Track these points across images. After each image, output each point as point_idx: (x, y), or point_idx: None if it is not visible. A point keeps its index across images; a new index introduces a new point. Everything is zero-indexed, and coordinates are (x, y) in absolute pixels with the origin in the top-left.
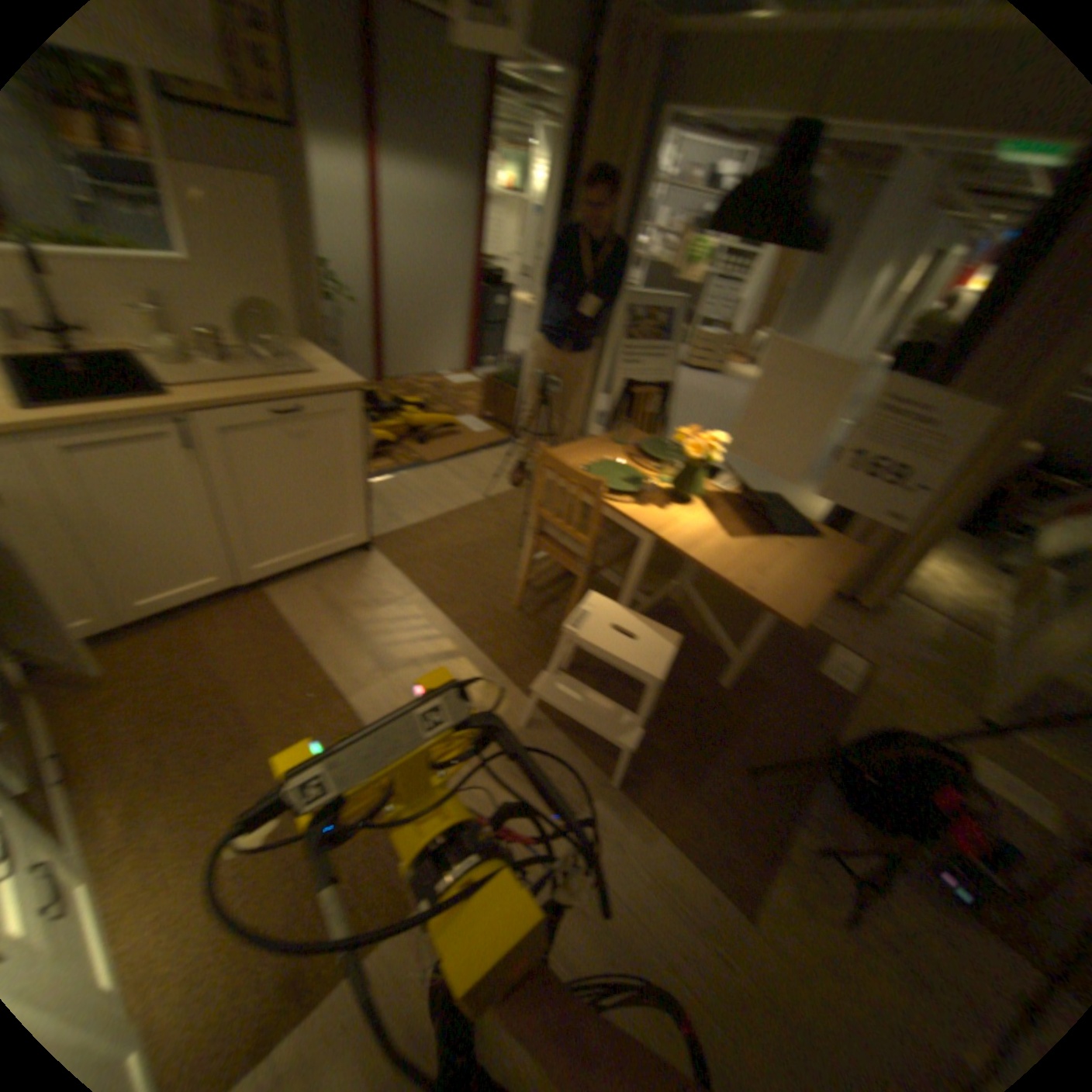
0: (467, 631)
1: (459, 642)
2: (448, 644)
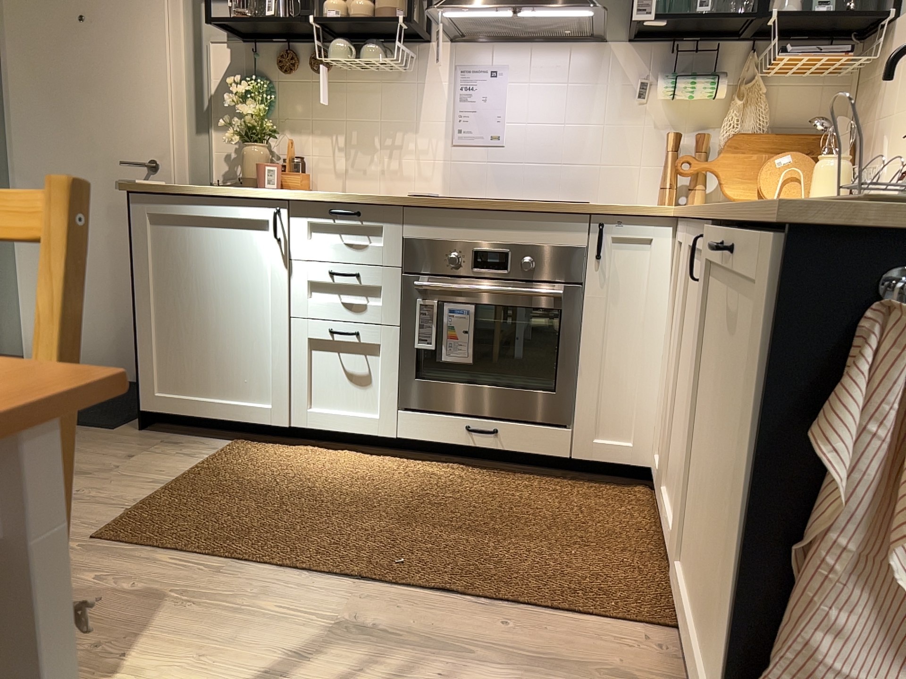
0: None
1: None
2: None
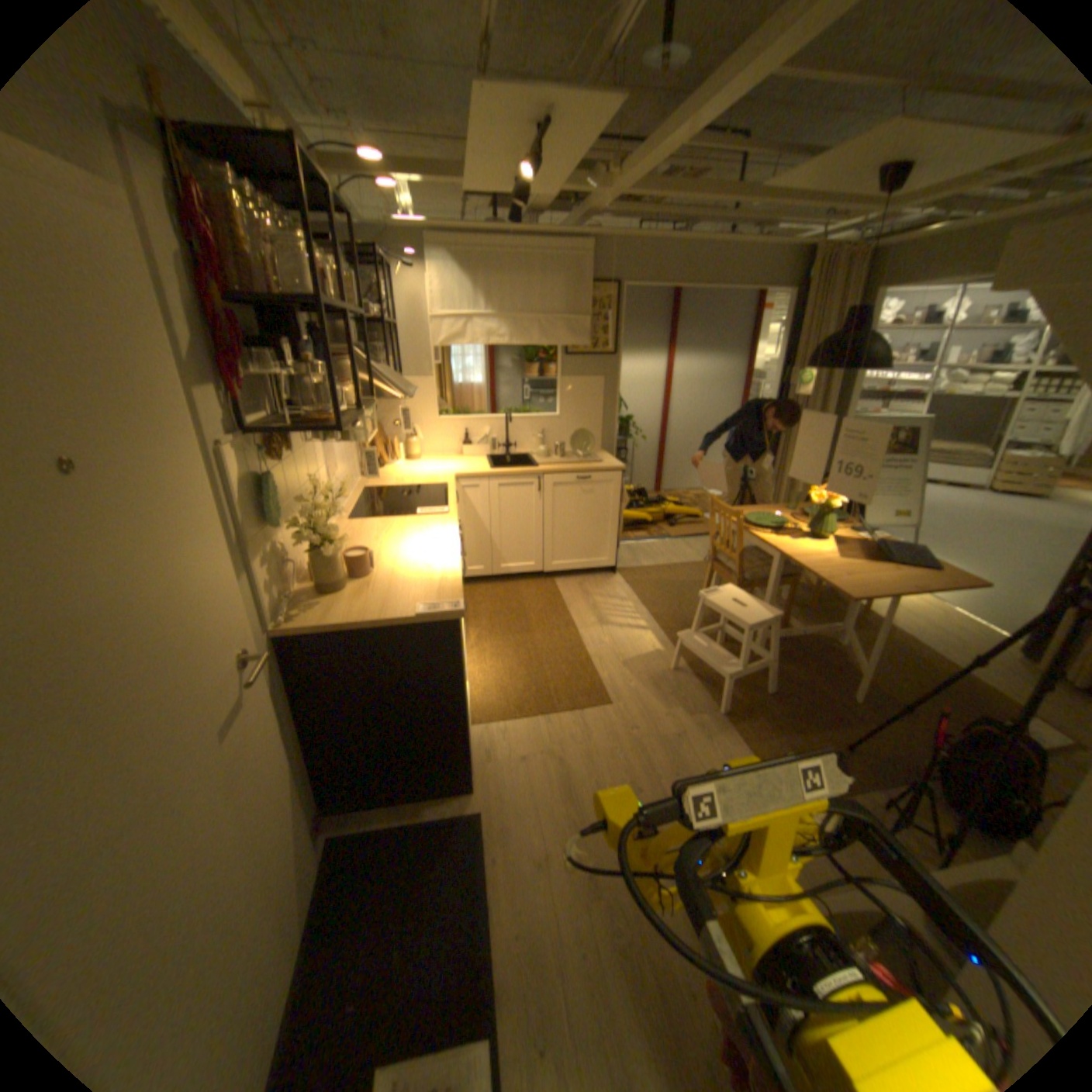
0: (655, 619)
1: (648, 623)
2: (640, 622)
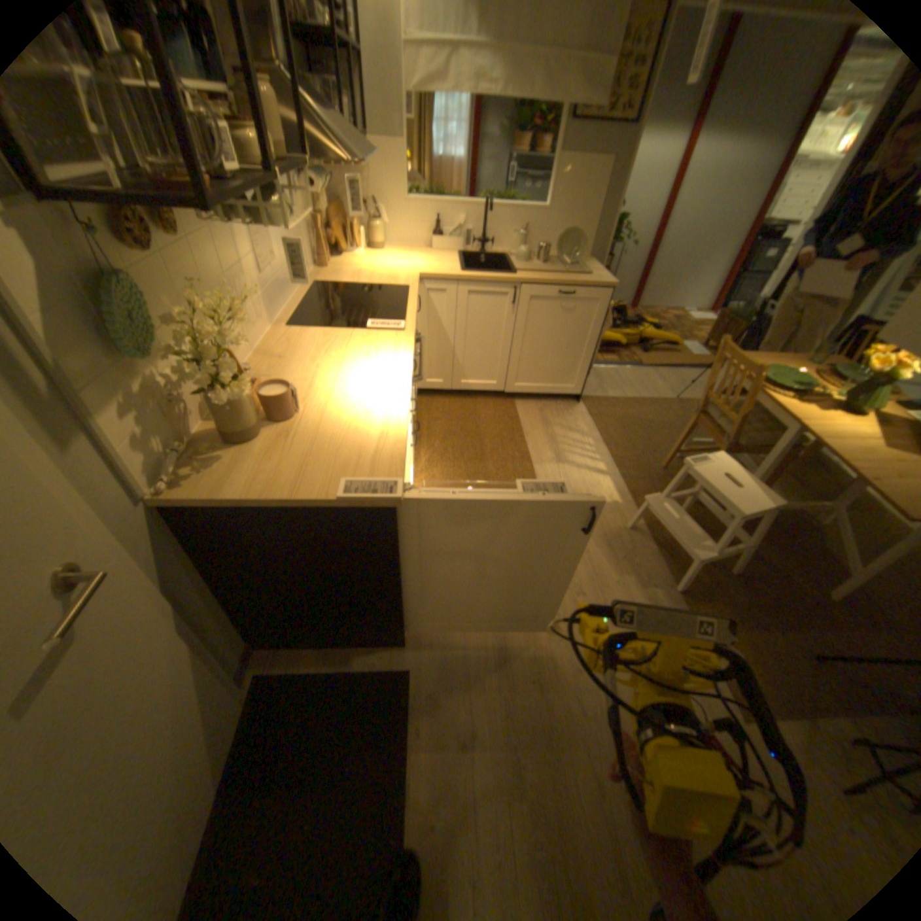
0: (616, 463)
1: (608, 466)
2: (600, 465)
